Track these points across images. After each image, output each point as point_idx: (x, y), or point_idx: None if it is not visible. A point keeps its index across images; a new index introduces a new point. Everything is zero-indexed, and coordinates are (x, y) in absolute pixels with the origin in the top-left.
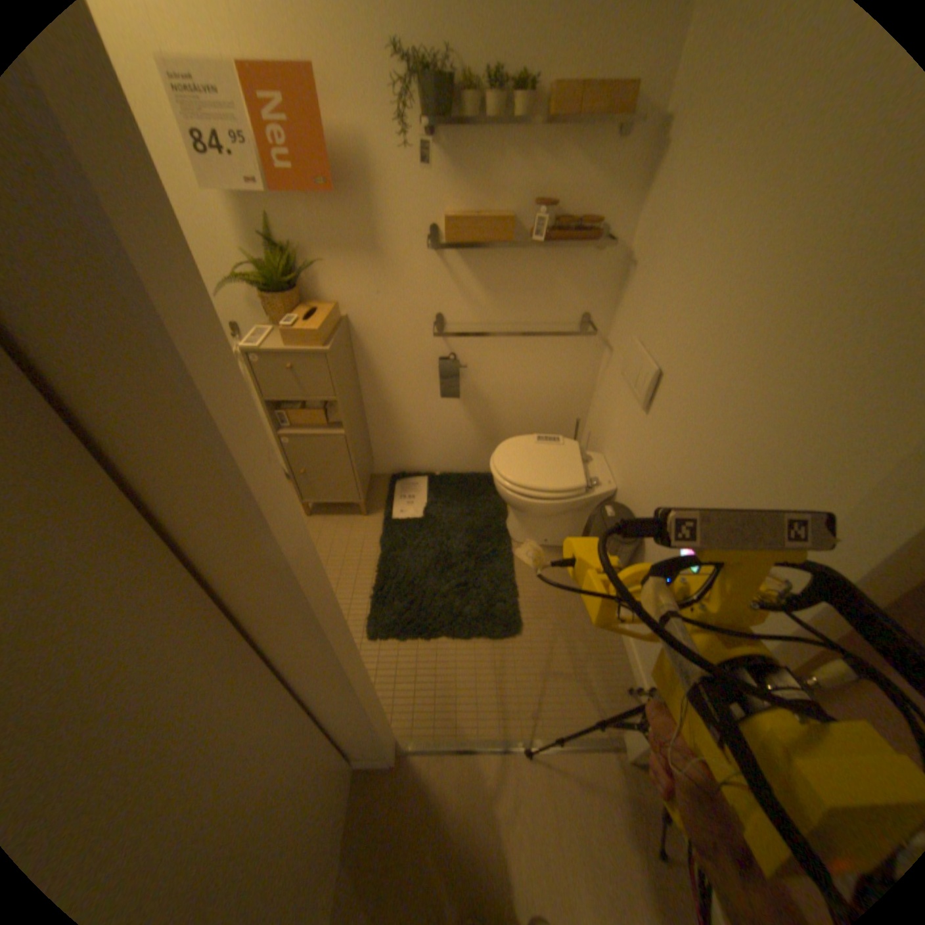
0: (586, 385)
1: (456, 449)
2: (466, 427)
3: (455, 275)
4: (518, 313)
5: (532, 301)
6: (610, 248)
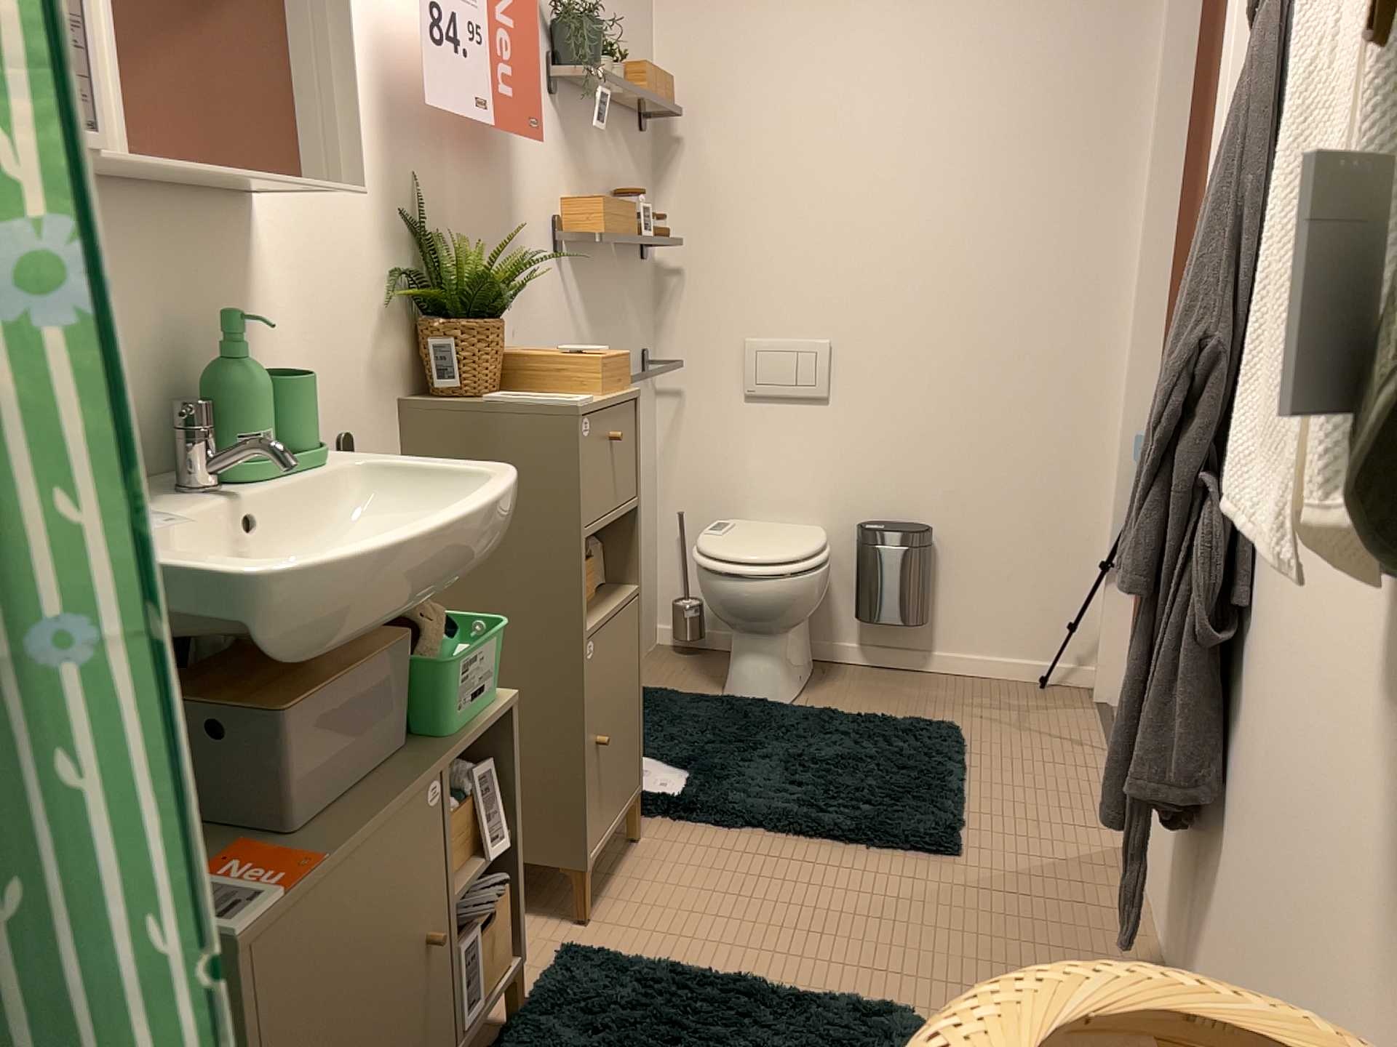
0: (653, 464)
1: None
2: None
3: (571, 298)
4: None
5: (617, 335)
6: (646, 260)
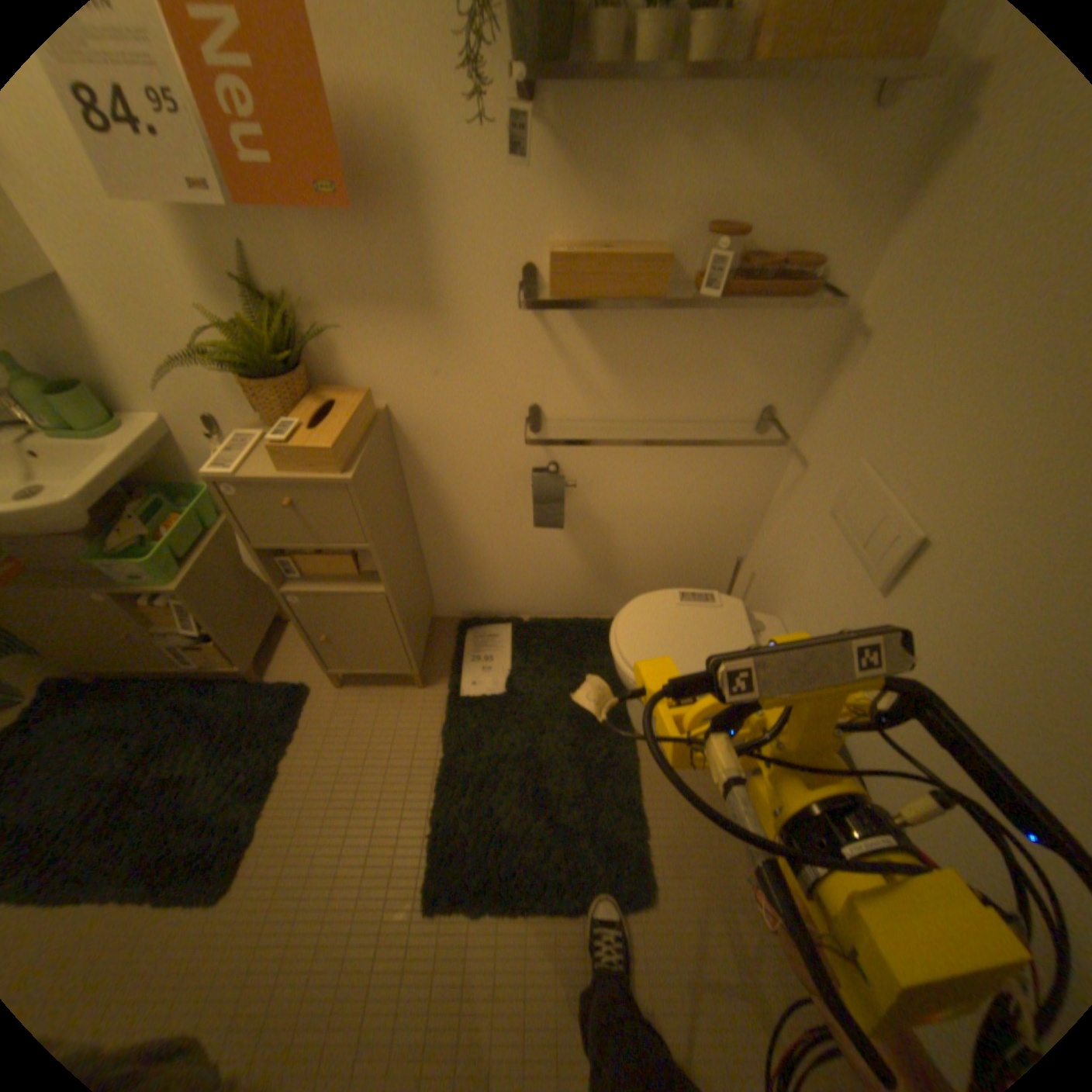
0: (754, 506)
1: (553, 587)
2: (569, 560)
3: (562, 346)
4: (661, 404)
5: (685, 386)
6: (824, 304)
